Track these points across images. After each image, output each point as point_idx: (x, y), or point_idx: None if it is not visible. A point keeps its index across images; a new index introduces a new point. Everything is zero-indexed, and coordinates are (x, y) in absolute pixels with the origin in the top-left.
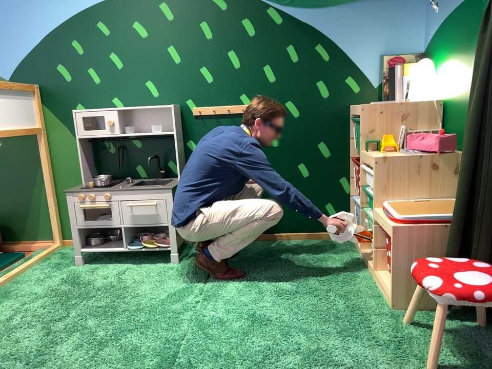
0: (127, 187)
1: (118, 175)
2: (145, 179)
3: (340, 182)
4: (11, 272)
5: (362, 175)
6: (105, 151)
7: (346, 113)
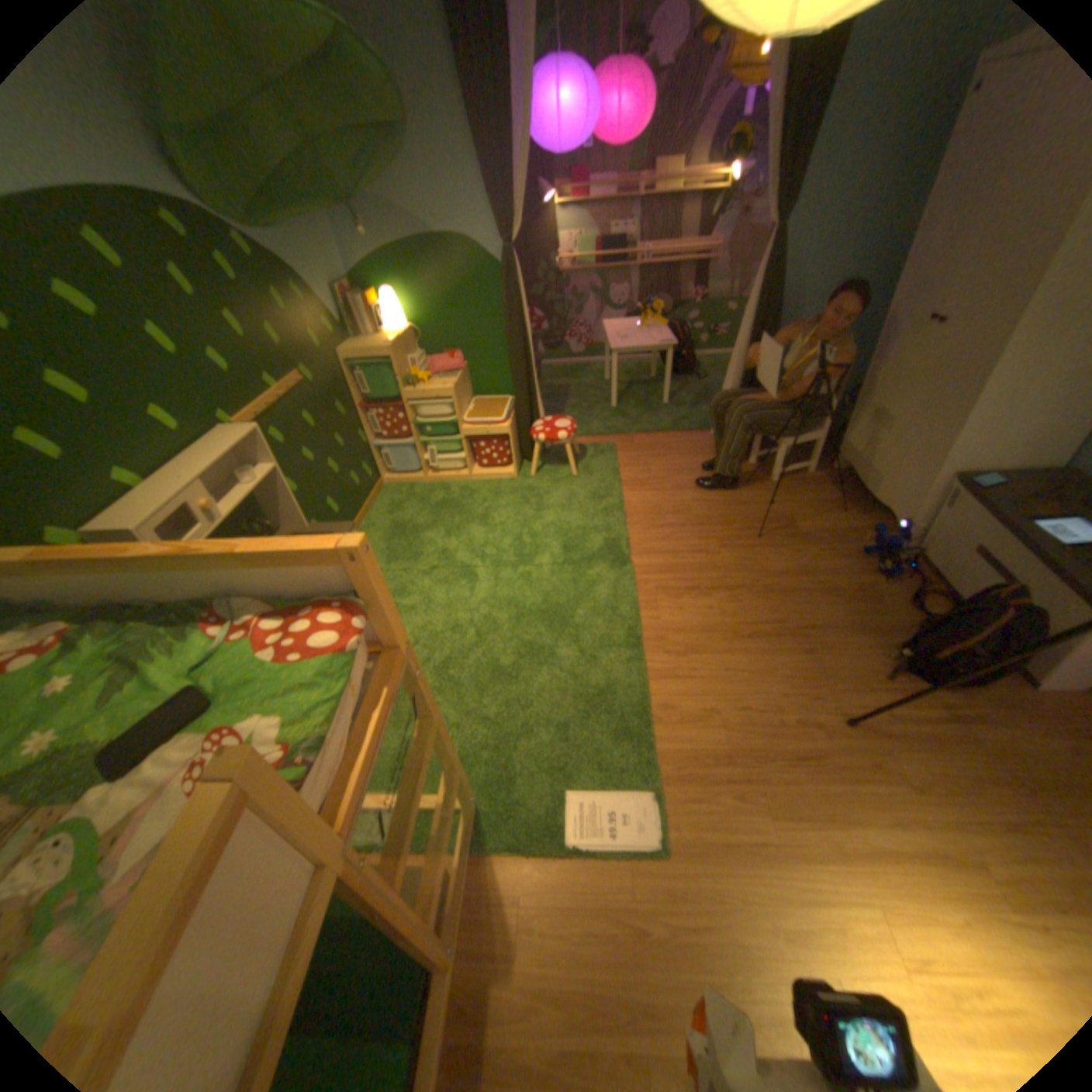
0: None
1: None
2: None
3: (359, 436)
4: None
5: (408, 413)
6: None
7: (336, 360)
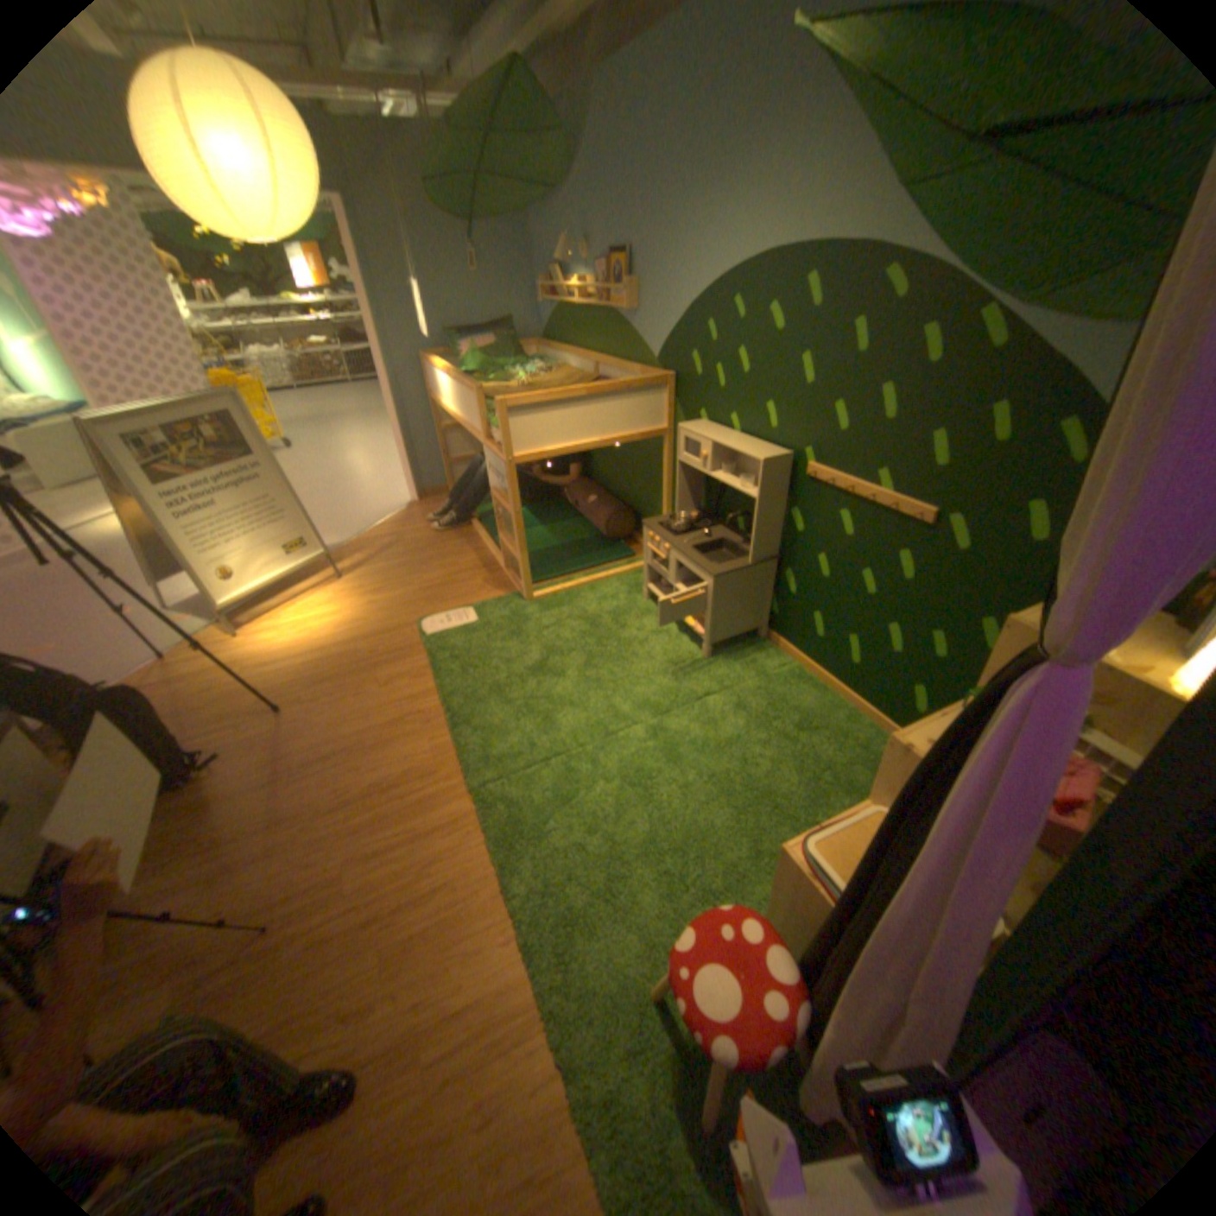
0: (685, 548)
1: (718, 515)
2: (734, 536)
3: None
4: (596, 577)
5: None
6: (711, 481)
7: None
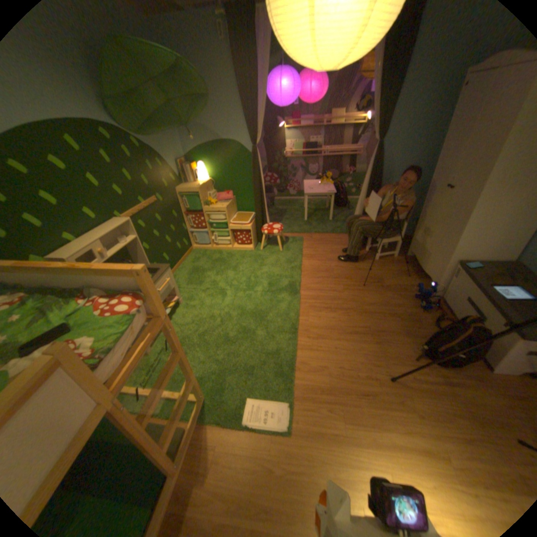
0: None
1: None
2: None
3: (182, 226)
4: (138, 393)
5: (205, 218)
6: None
7: (175, 192)
